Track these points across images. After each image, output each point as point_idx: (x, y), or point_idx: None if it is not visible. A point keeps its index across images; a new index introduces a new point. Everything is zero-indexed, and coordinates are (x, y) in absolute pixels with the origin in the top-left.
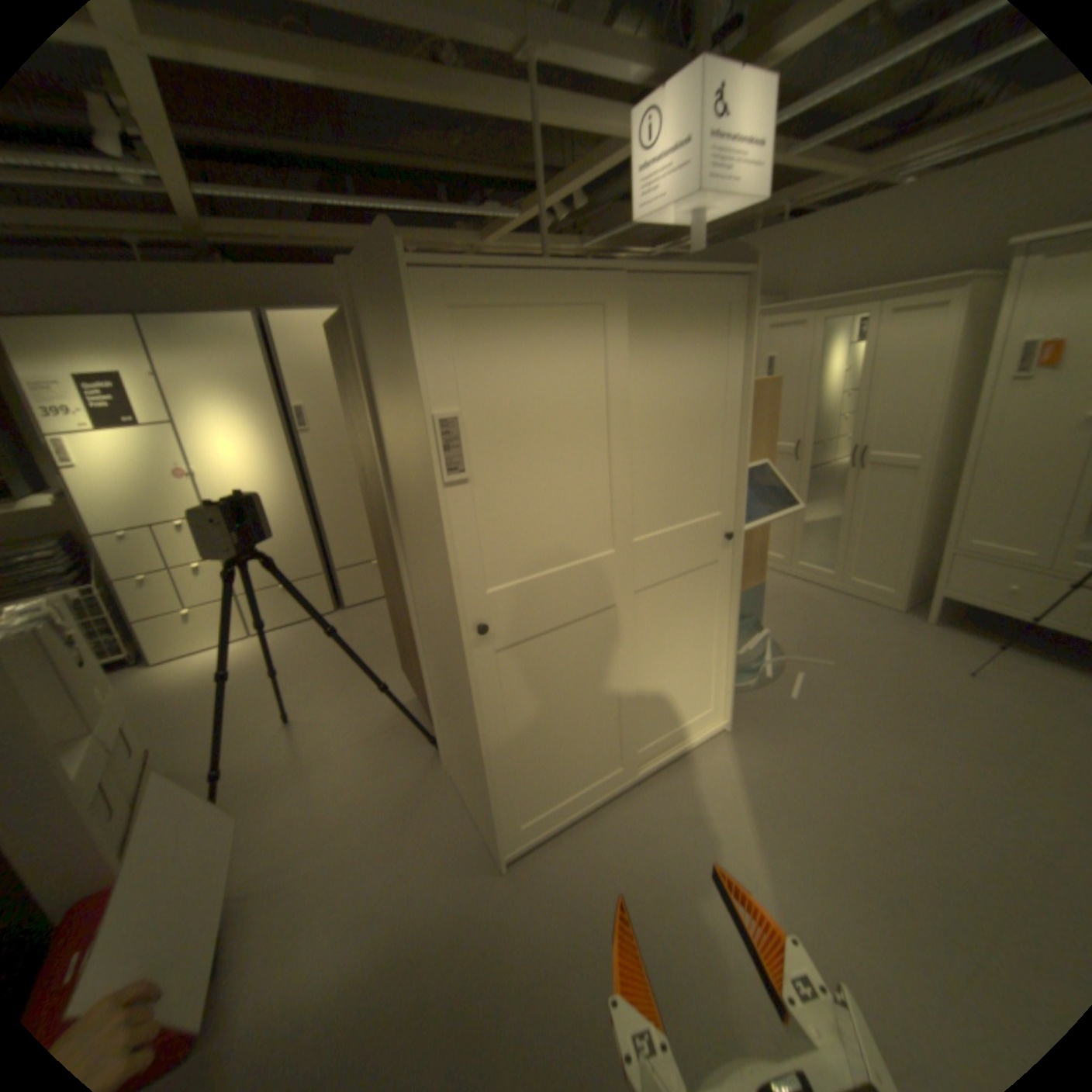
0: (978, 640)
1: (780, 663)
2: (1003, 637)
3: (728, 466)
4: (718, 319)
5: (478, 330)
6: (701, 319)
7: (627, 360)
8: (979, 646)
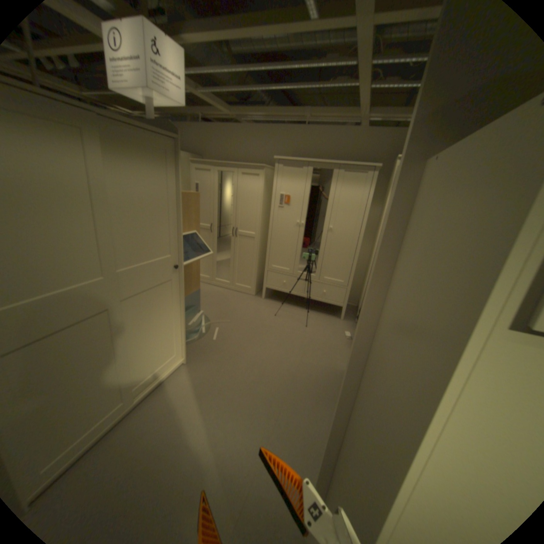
0: (276, 302)
1: (208, 325)
2: (283, 299)
3: (172, 232)
4: (160, 156)
5: None
6: (150, 155)
7: (103, 166)
8: (276, 304)
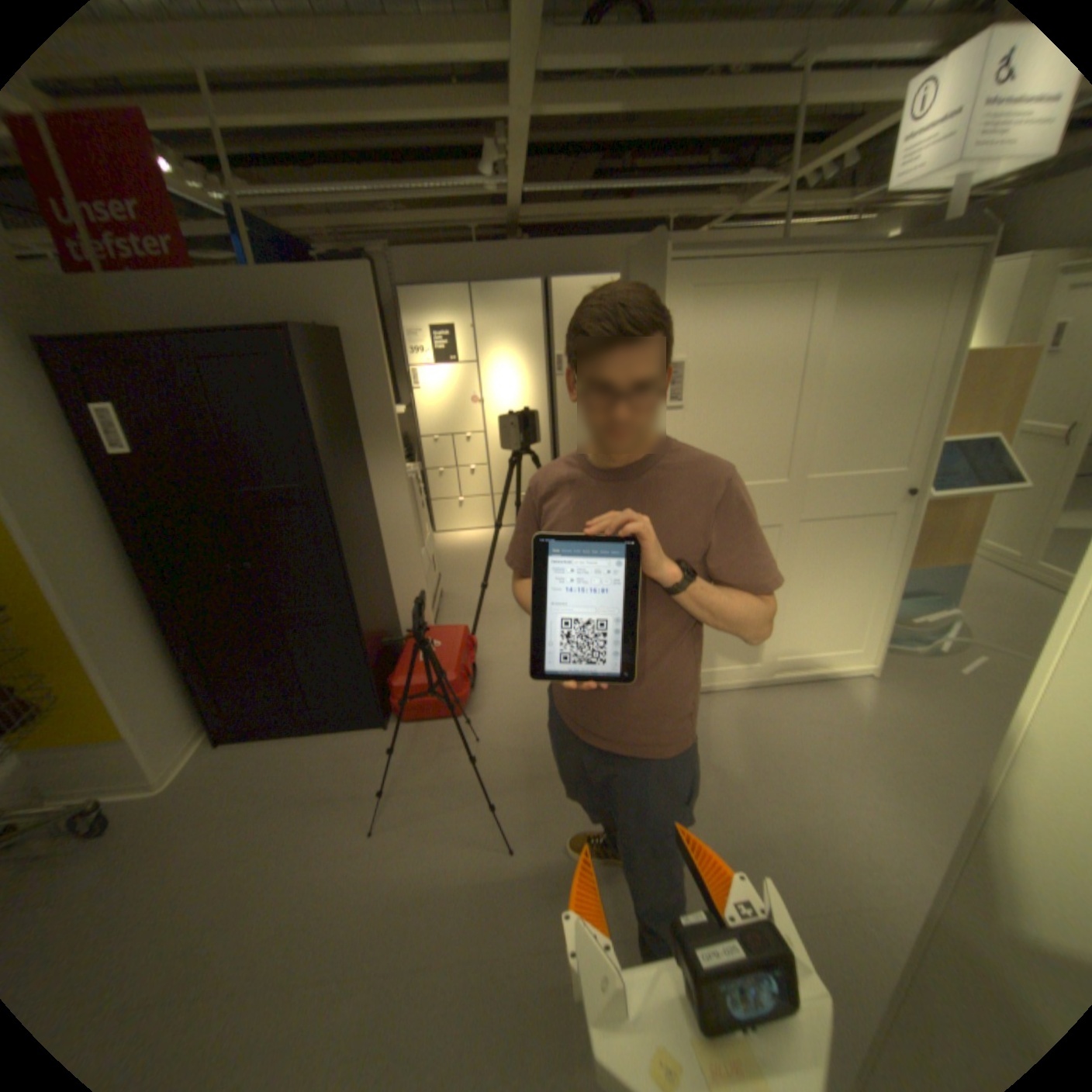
0: None
1: (965, 645)
2: None
3: (924, 426)
4: (937, 289)
5: (710, 303)
6: (918, 290)
7: (832, 326)
8: None
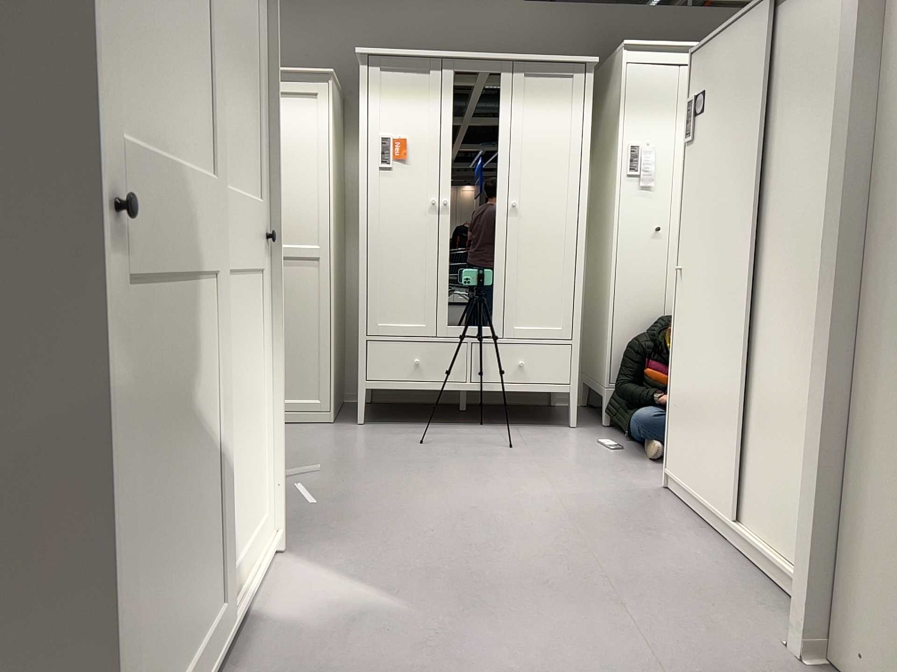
0: (400, 425)
1: None
2: (411, 419)
3: (260, 139)
4: None
5: None
6: None
7: None
8: (404, 428)
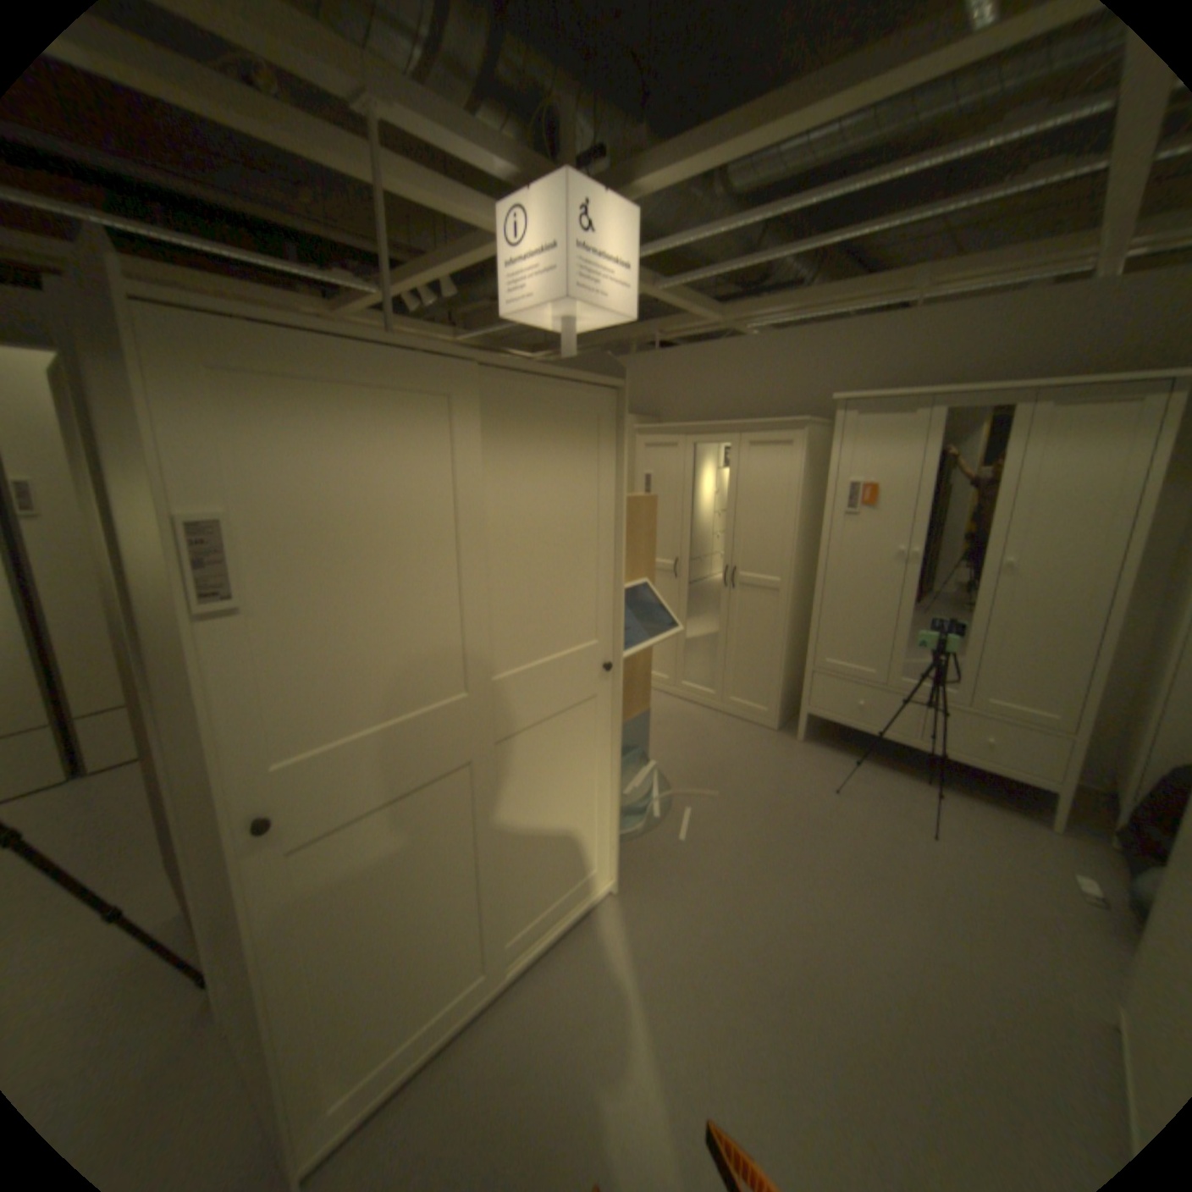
0: (837, 754)
1: (667, 798)
2: (855, 749)
3: (602, 589)
4: (586, 430)
5: (260, 404)
6: (568, 428)
7: (481, 464)
8: (838, 761)
